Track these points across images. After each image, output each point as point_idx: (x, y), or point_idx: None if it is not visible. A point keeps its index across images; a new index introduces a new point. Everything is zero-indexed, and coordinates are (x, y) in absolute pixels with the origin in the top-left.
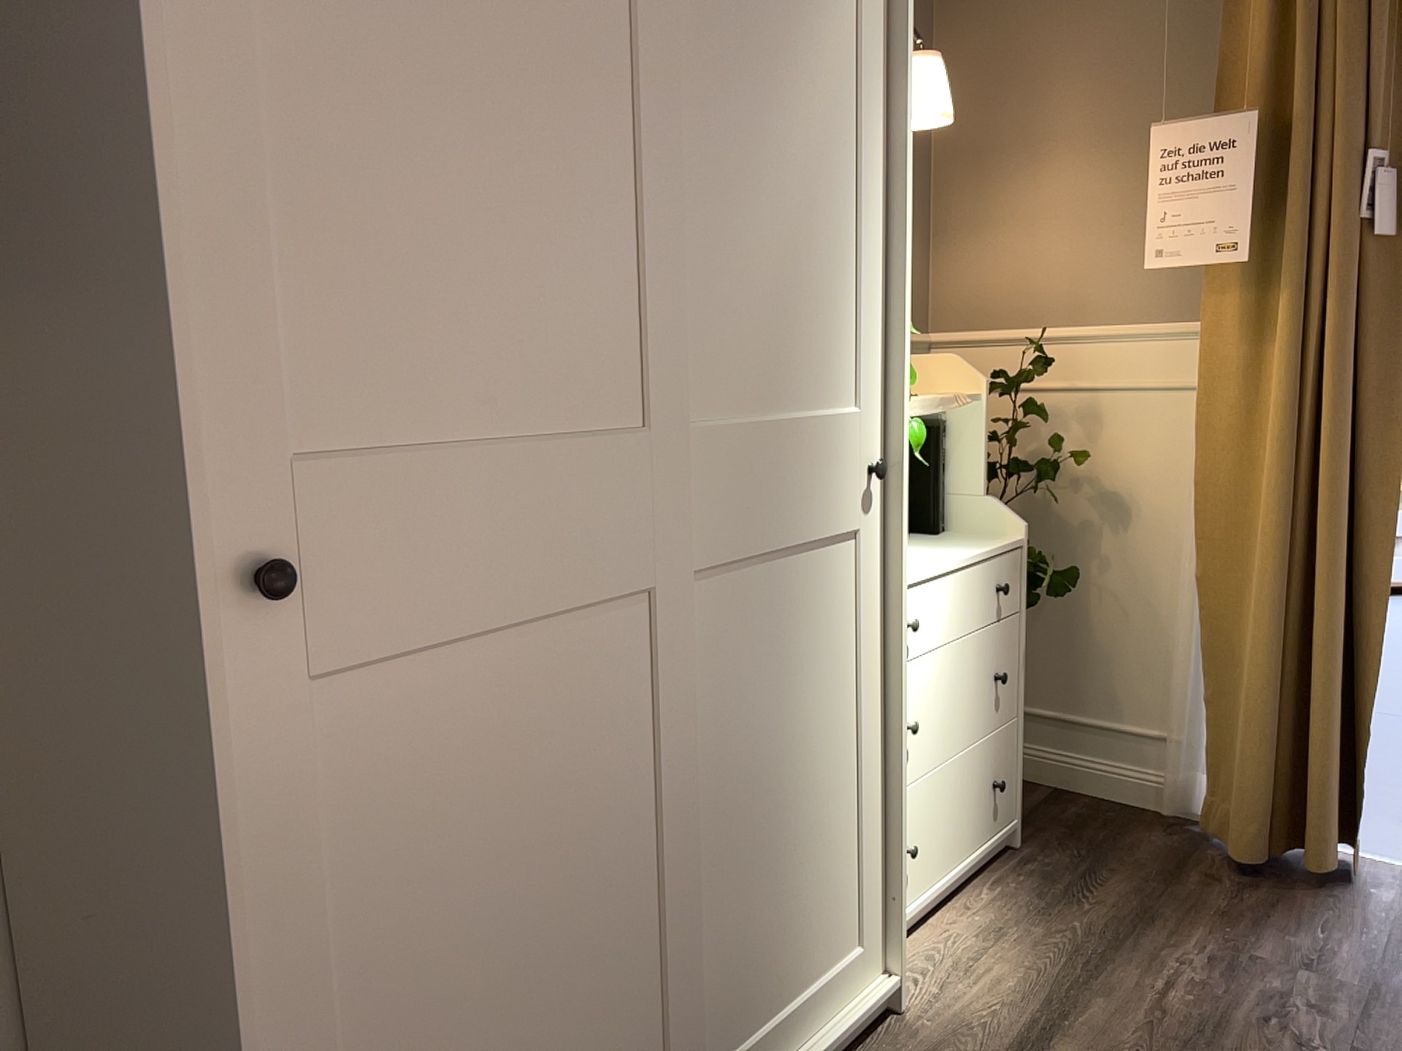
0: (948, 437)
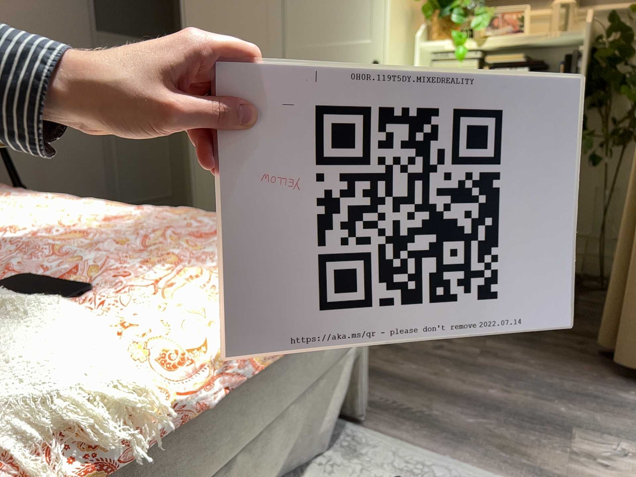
0: (581, 60)
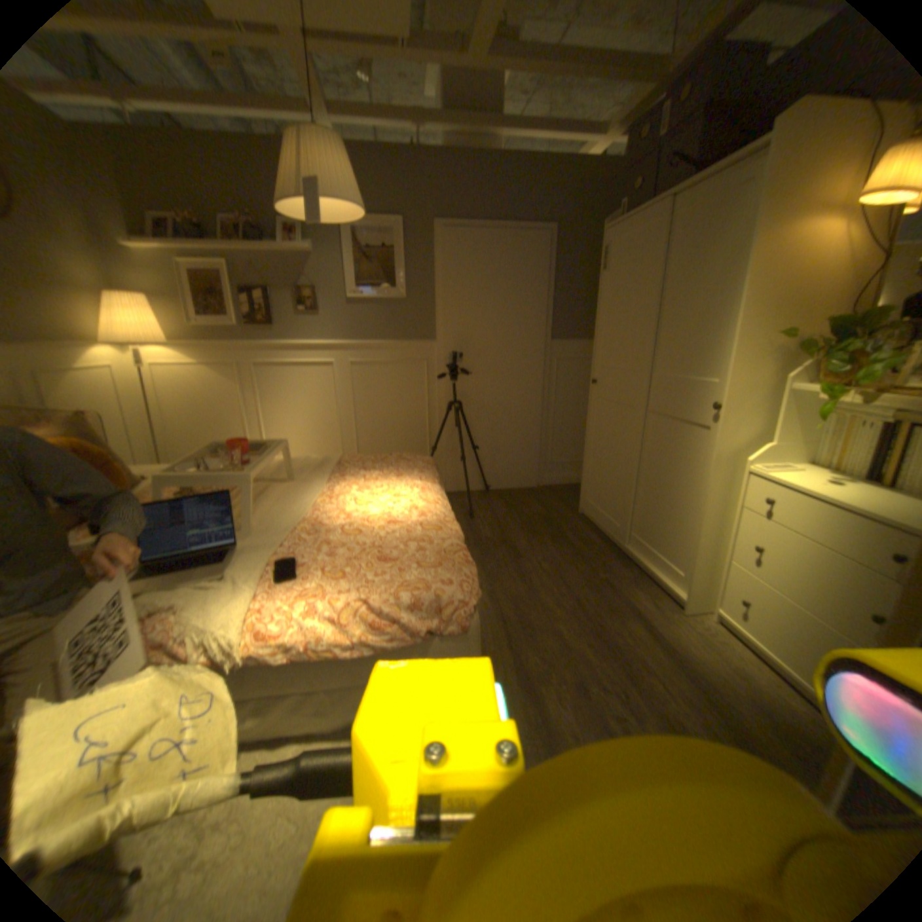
0: None
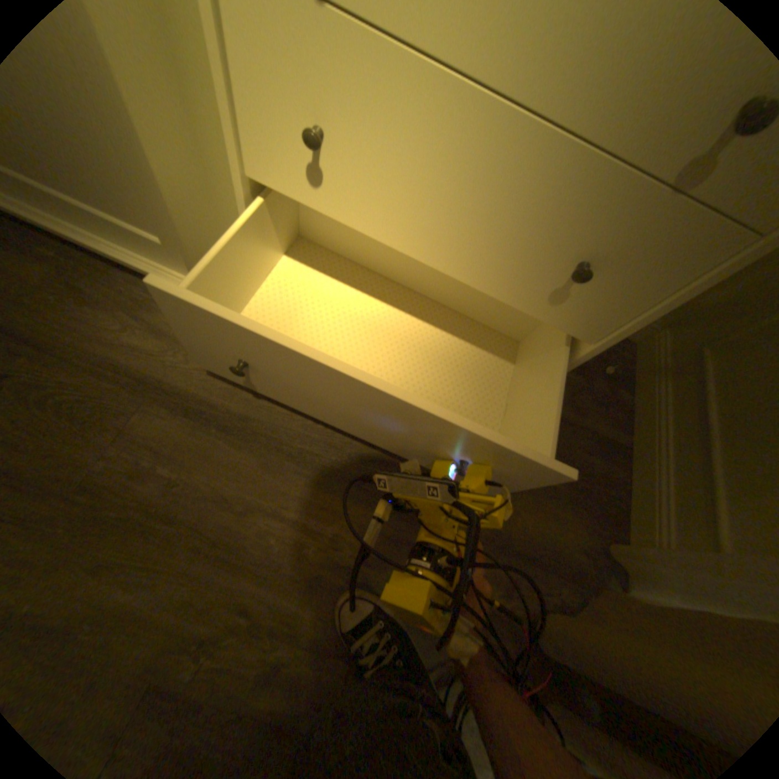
0: None
